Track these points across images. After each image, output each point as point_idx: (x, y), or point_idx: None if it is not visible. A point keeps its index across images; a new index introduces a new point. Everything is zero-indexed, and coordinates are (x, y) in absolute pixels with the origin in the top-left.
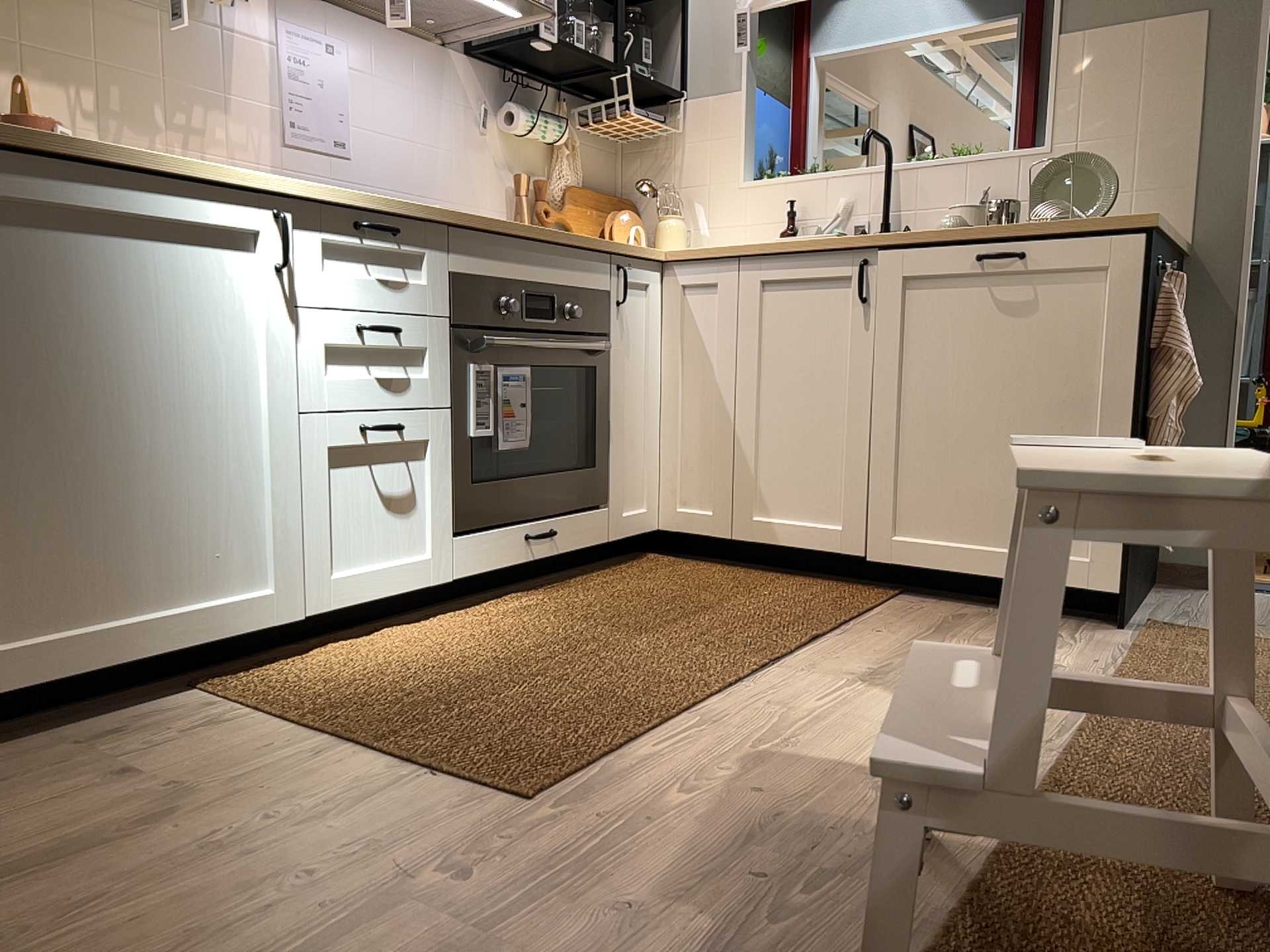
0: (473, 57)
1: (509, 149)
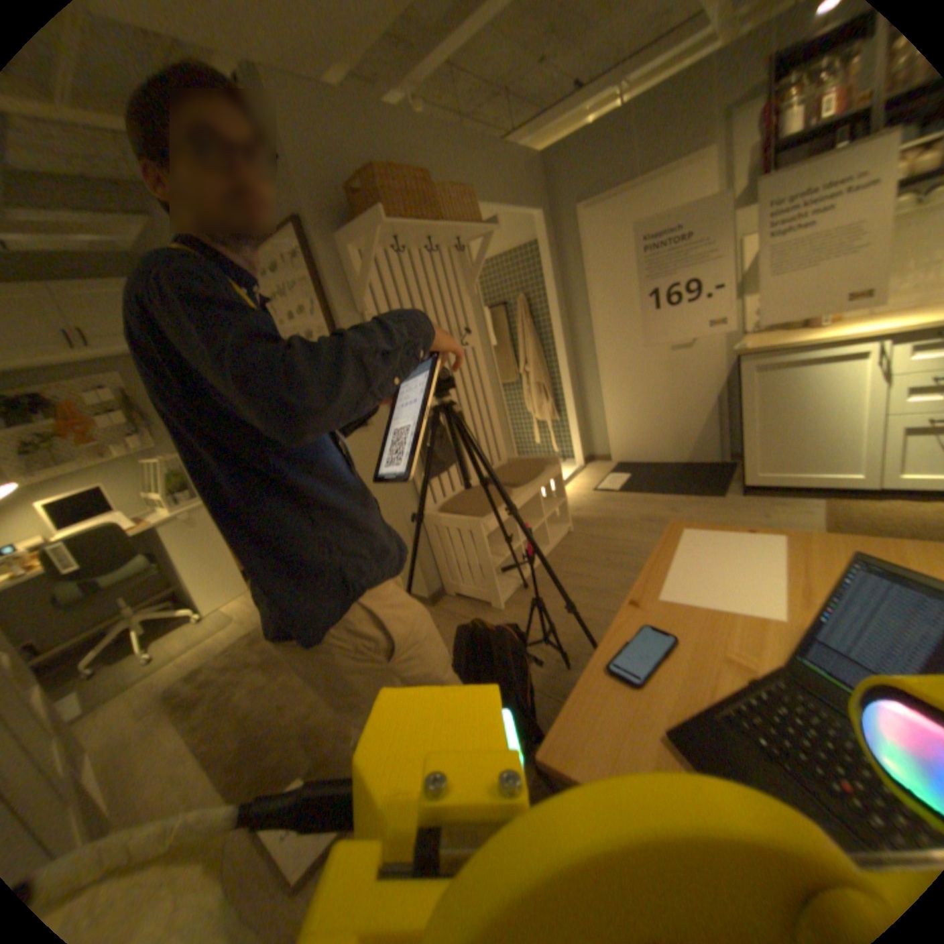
0: None
1: None
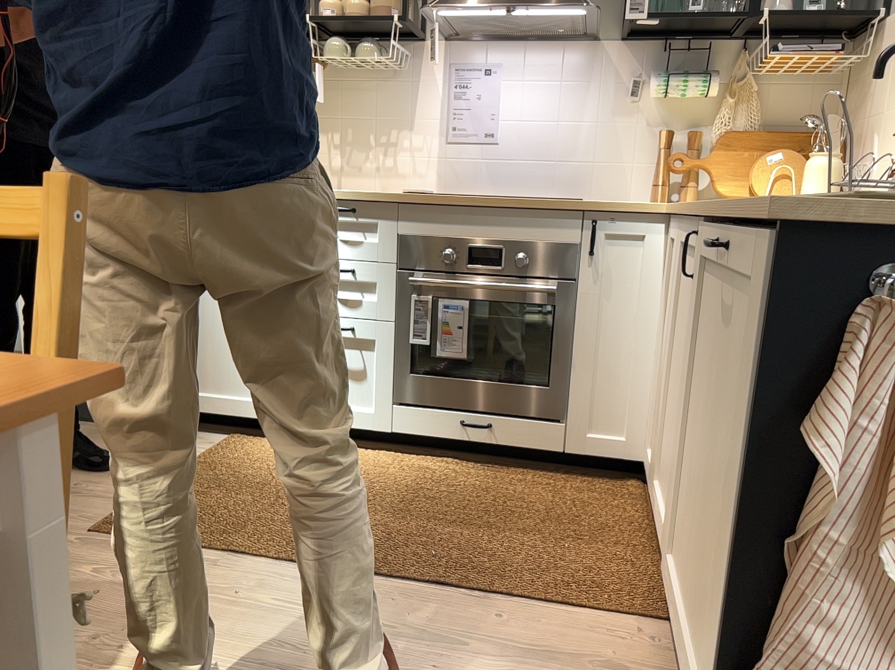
0: (626, 38)
1: (664, 107)
